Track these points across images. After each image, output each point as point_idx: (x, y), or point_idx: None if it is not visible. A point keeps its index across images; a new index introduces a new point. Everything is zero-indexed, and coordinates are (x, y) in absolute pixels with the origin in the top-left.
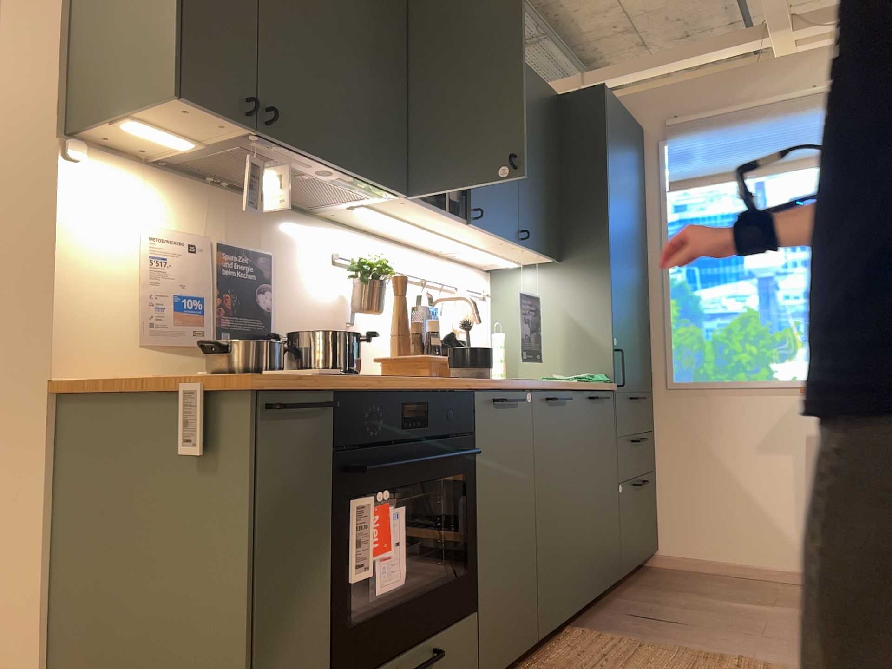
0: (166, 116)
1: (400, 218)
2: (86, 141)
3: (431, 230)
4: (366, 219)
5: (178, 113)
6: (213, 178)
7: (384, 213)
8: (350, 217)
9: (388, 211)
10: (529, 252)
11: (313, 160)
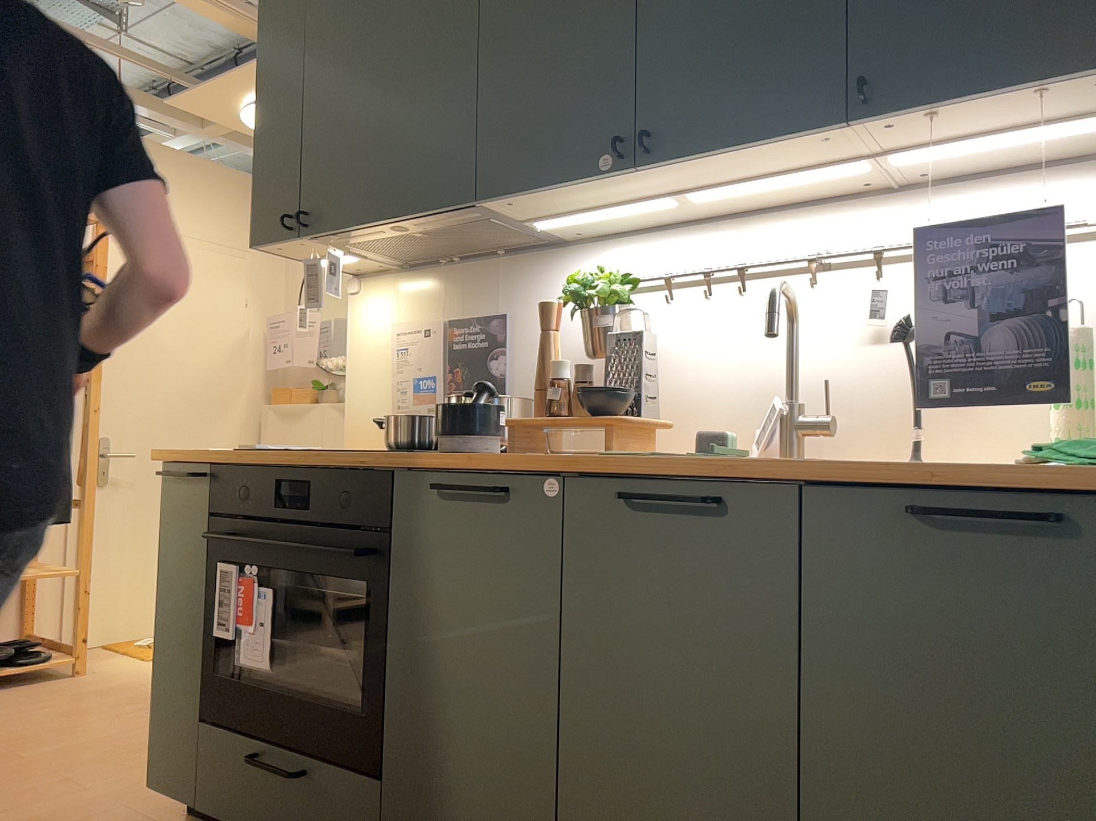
0: (294, 254)
1: (593, 208)
2: (364, 275)
3: (676, 194)
4: (615, 220)
5: (284, 251)
6: (441, 259)
7: (562, 215)
8: (605, 226)
9: (565, 211)
10: (976, 107)
11: (365, 229)
